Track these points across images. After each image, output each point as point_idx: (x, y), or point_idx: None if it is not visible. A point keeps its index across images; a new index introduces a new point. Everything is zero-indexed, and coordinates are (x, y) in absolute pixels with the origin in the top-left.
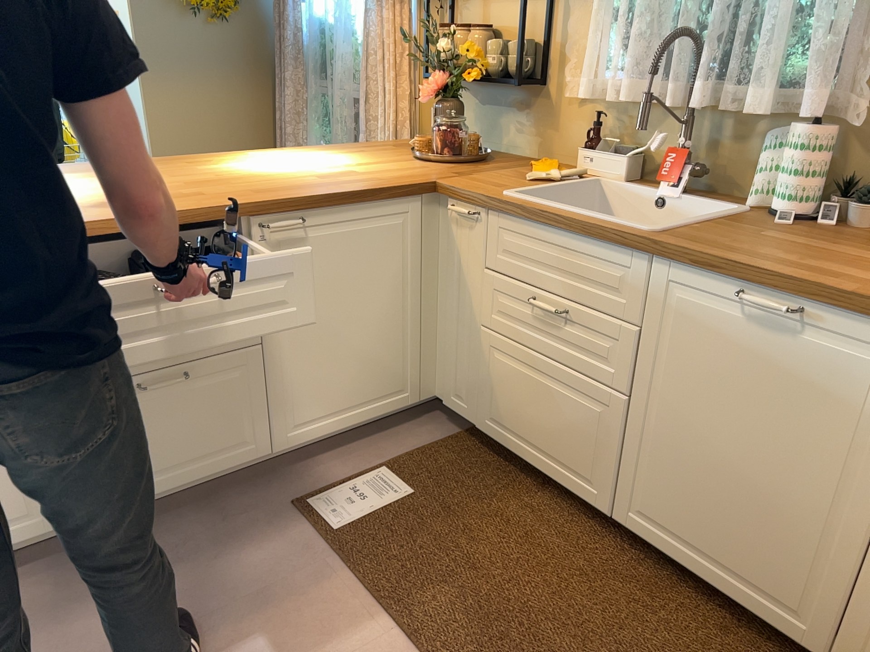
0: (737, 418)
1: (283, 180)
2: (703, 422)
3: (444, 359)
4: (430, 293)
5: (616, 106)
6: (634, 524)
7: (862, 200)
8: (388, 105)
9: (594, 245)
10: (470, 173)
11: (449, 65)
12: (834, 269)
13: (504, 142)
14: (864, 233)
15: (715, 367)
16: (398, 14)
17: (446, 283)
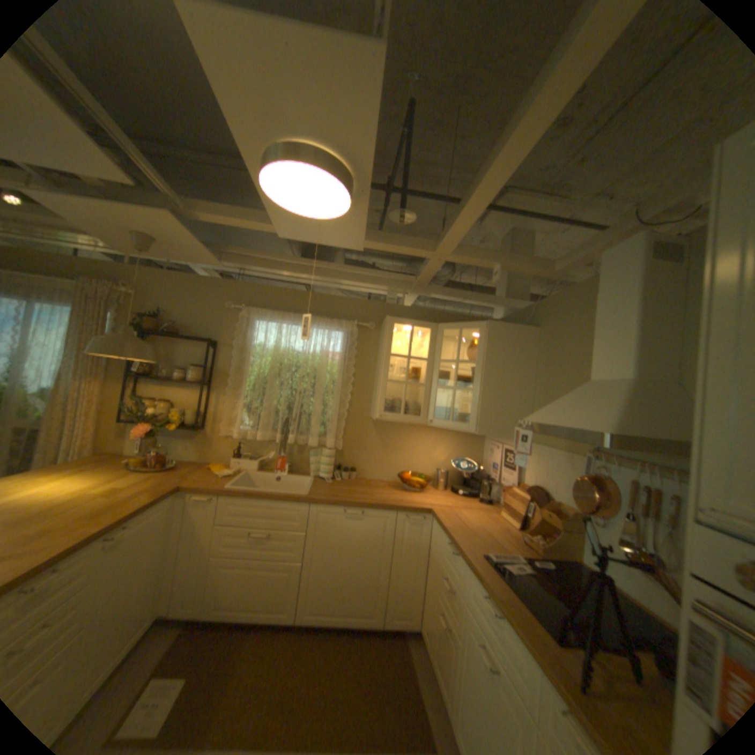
0: (346, 555)
1: (84, 505)
2: (334, 562)
3: (171, 588)
4: (166, 550)
5: (246, 439)
6: (307, 621)
7: (347, 471)
8: (72, 435)
9: (283, 504)
10: (186, 478)
11: (151, 419)
12: (363, 497)
13: (174, 455)
14: (349, 481)
15: (337, 539)
16: (93, 386)
17: (178, 540)
